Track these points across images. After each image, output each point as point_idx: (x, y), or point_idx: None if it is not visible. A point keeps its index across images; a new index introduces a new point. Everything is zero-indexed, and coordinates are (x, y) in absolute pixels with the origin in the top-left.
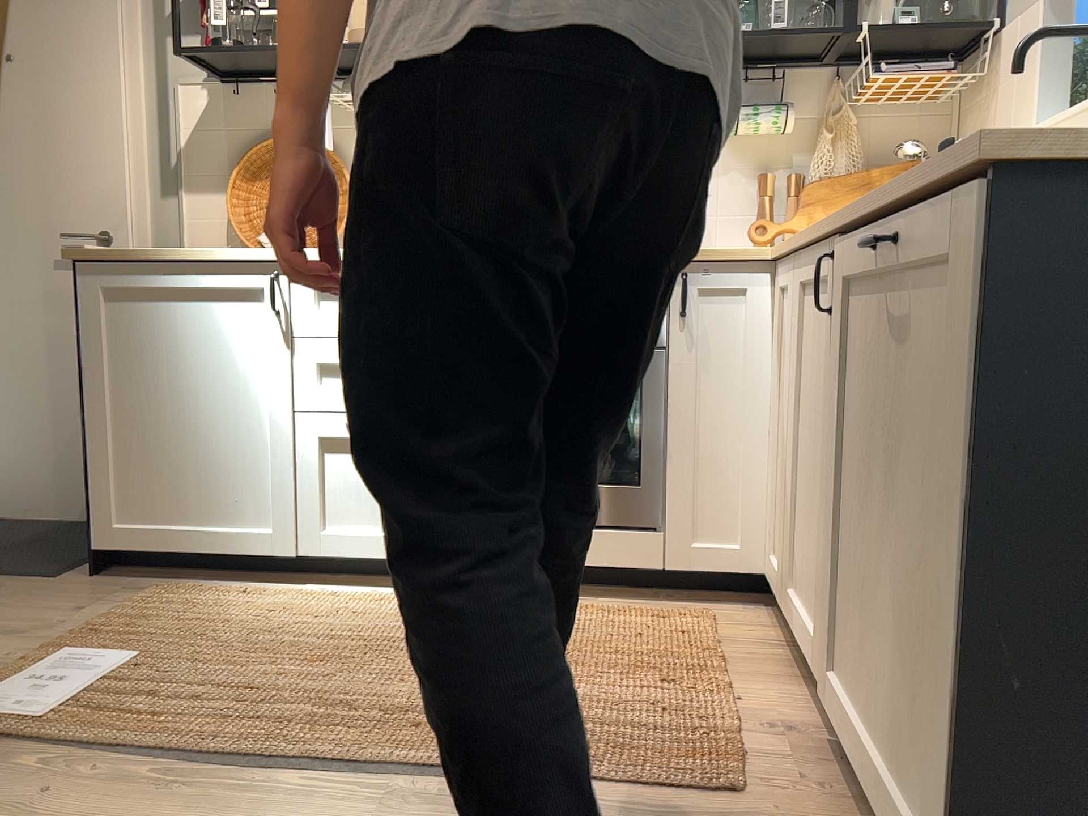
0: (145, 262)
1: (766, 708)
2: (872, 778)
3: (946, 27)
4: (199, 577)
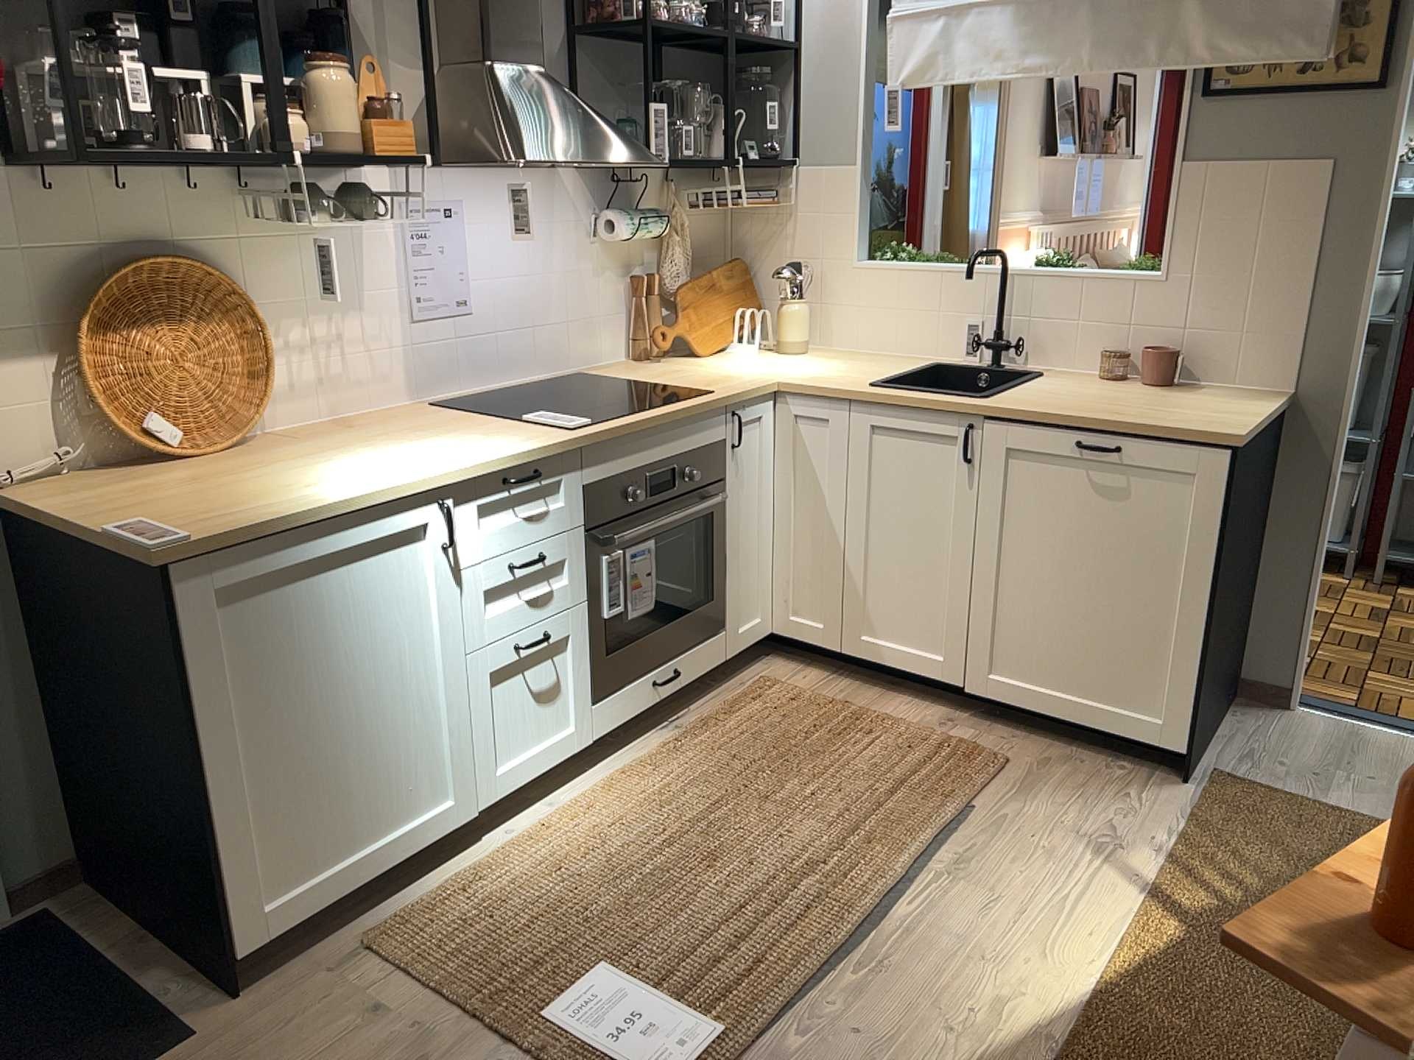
0: (282, 533)
1: (916, 717)
2: (1063, 714)
3: (772, 160)
4: (355, 907)
